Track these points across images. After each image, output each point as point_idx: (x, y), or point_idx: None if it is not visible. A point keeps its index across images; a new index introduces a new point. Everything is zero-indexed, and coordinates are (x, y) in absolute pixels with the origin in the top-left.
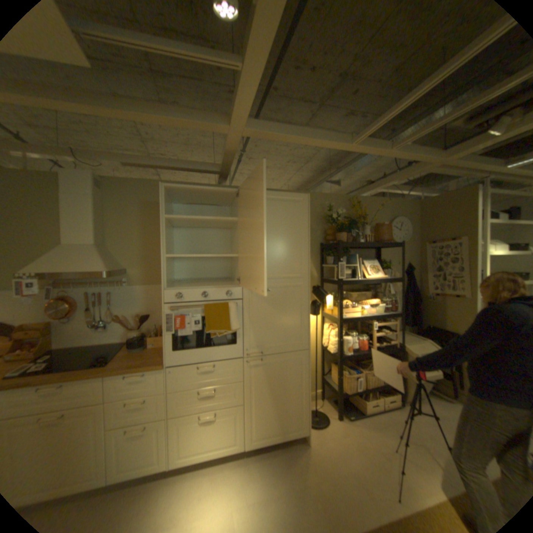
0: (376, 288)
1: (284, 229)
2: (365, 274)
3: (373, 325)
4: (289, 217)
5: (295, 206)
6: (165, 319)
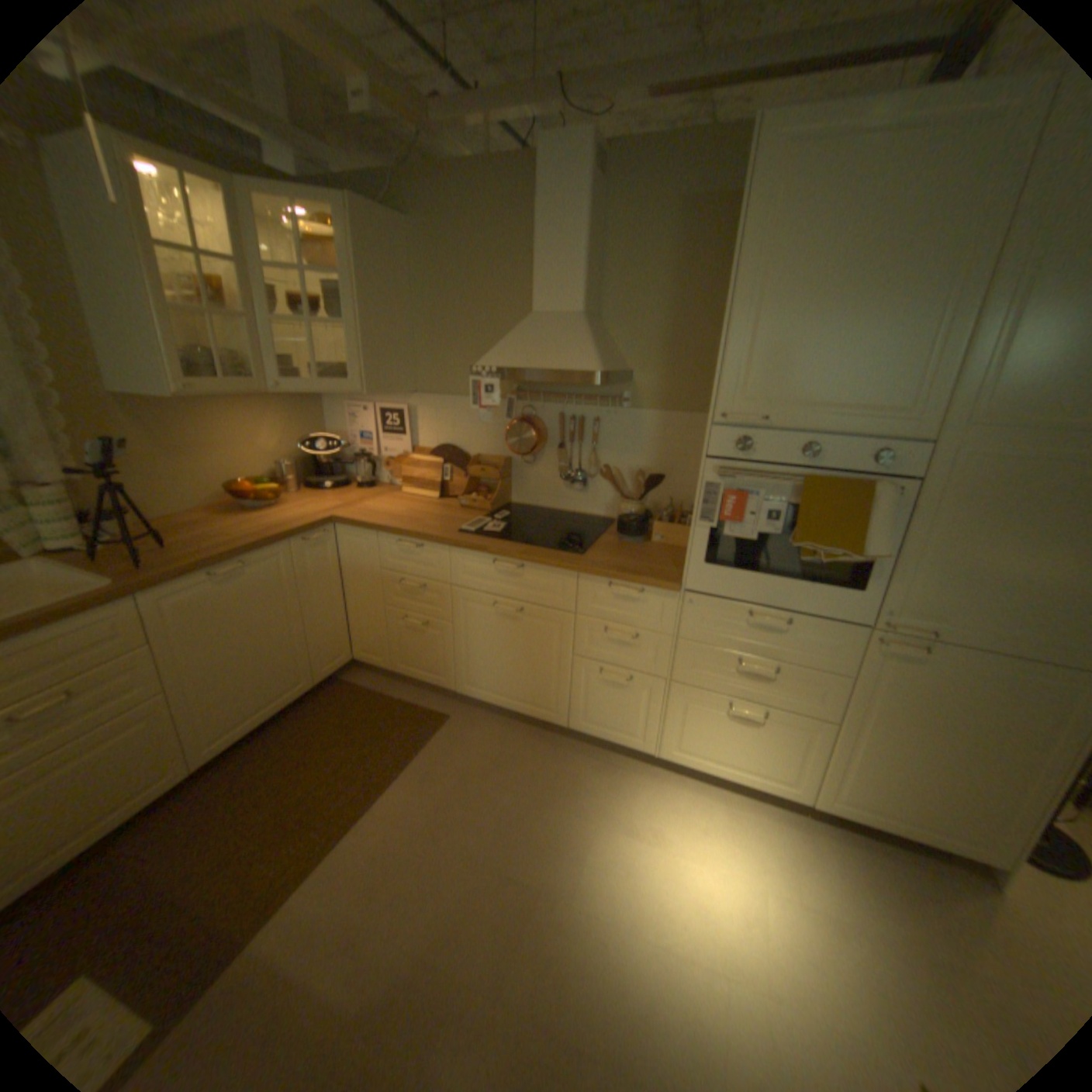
0: None
1: None
2: None
3: None
4: None
5: None
6: (702, 491)
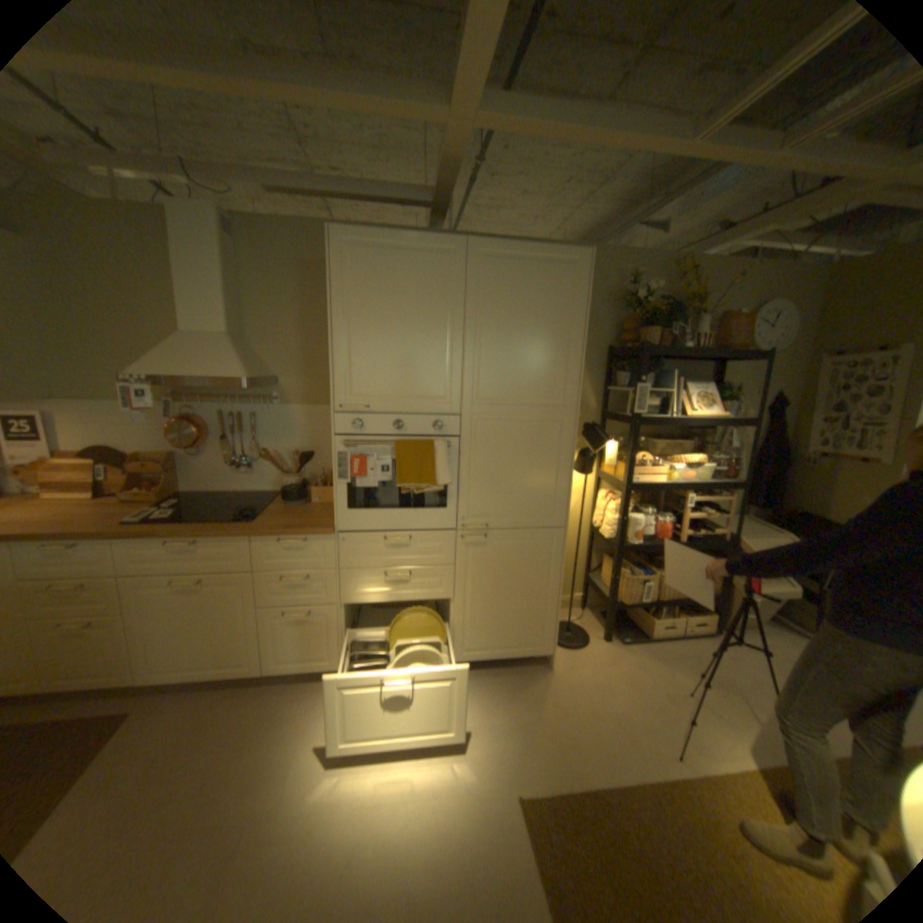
0: (704, 435)
1: (541, 316)
2: (686, 408)
3: (688, 499)
4: (551, 294)
5: (566, 272)
6: (336, 459)
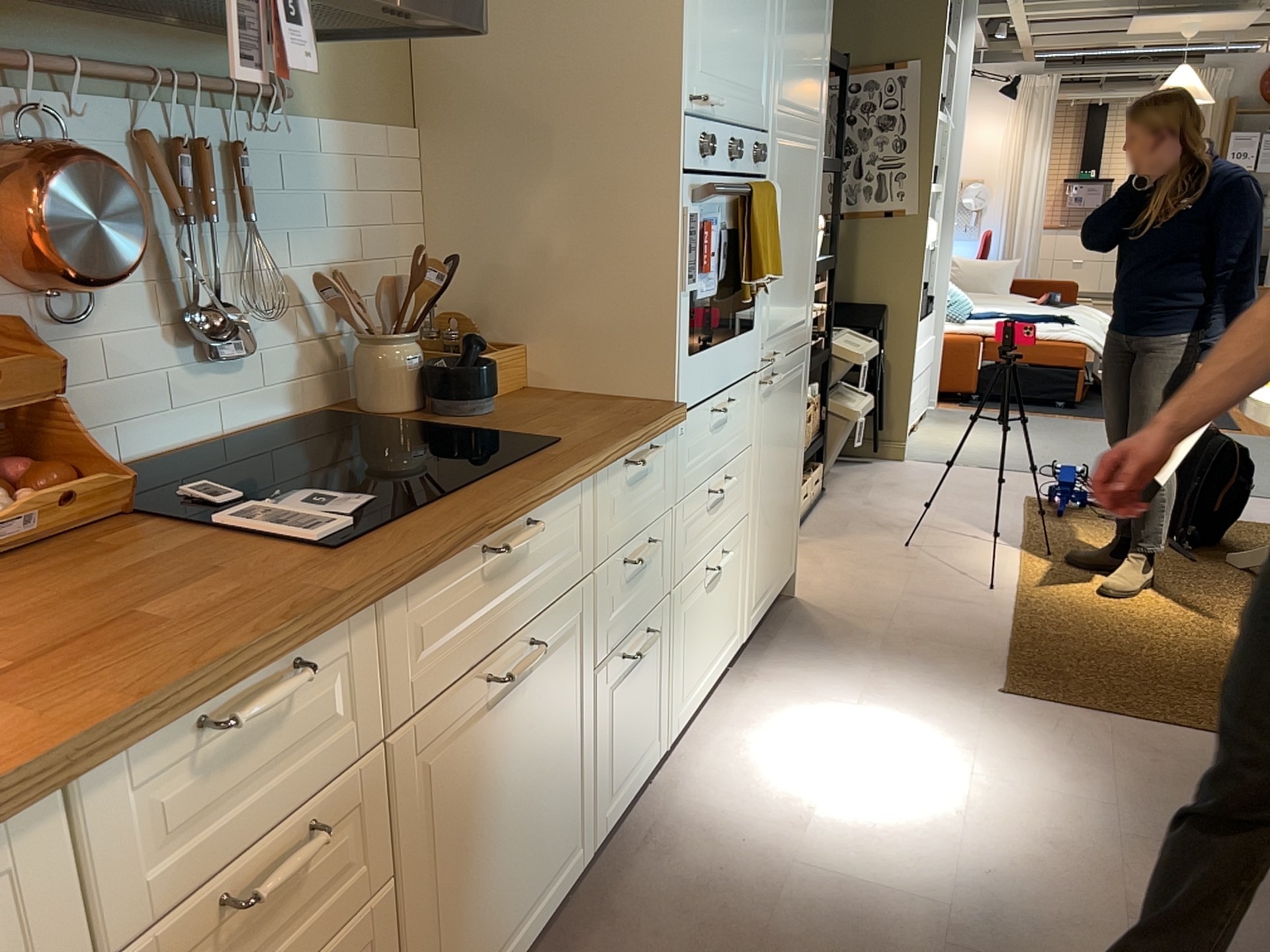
0: None
1: None
2: None
3: None
4: None
5: None
6: (686, 232)
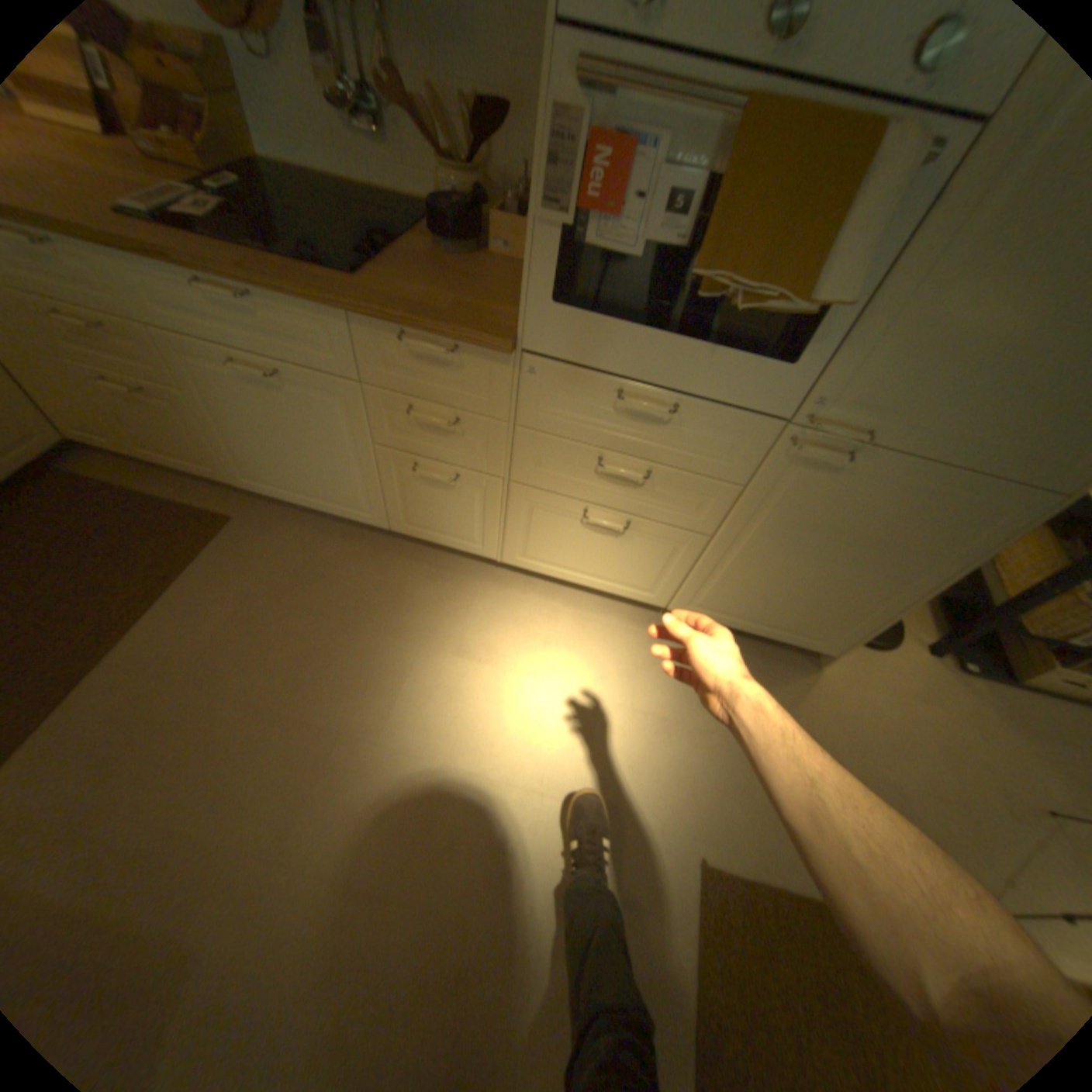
0: None
1: None
2: None
3: None
4: None
5: None
6: (547, 130)
